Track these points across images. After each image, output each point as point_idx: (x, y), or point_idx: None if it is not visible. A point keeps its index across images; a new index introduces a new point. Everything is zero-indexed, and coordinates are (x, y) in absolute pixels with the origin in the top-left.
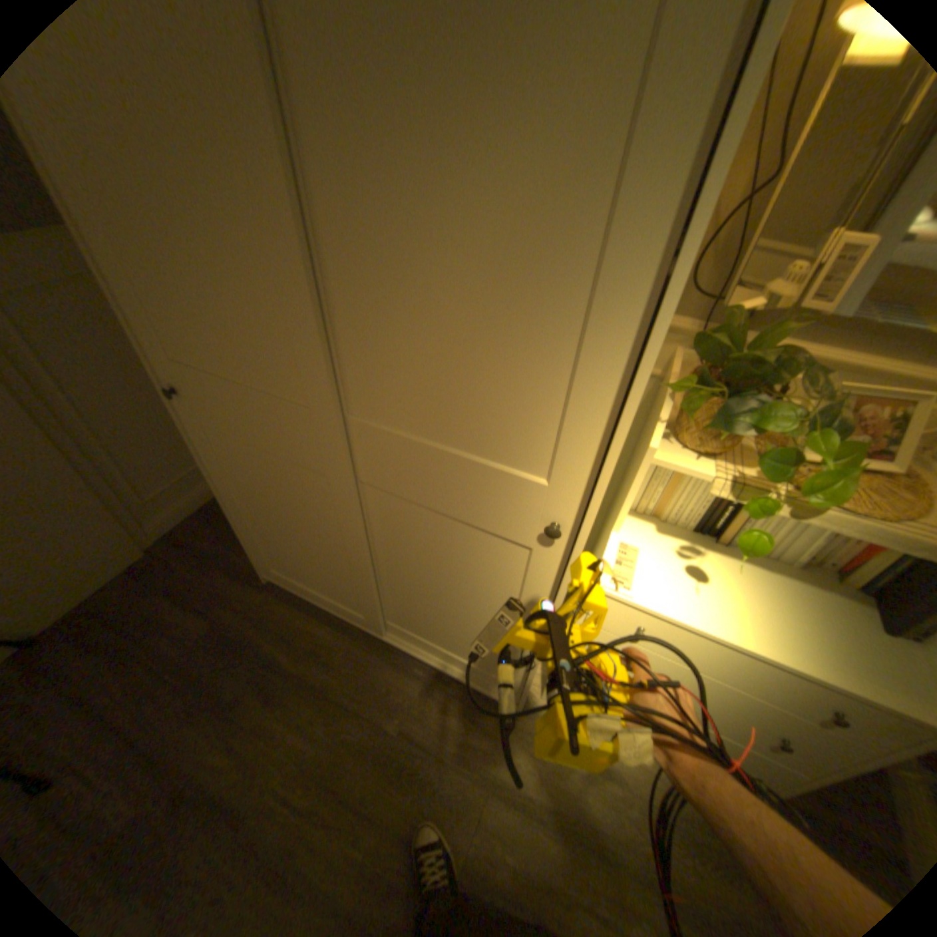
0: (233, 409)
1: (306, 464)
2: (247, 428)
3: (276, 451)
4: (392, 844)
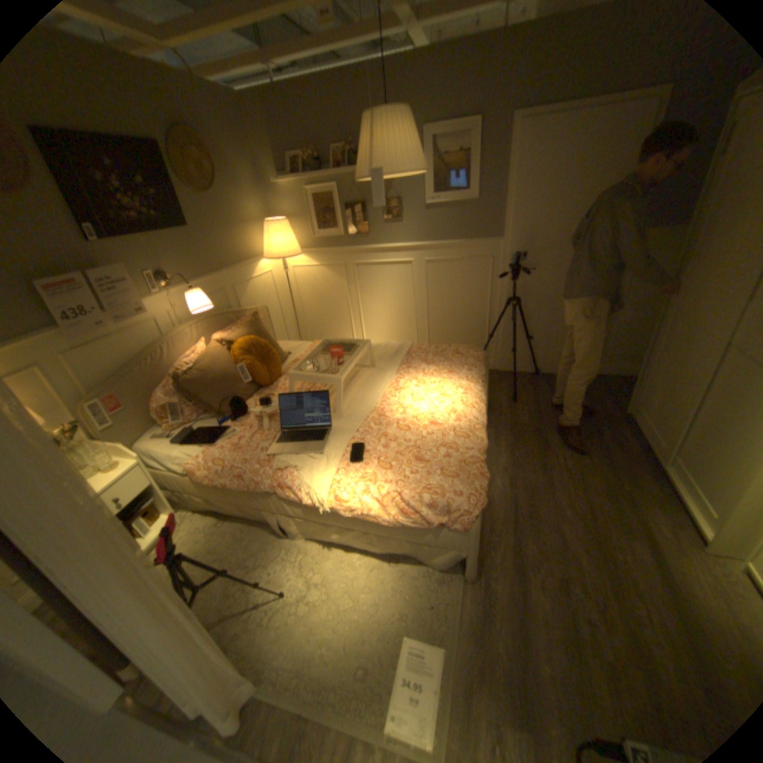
0: (694, 297)
1: (706, 328)
2: (693, 307)
3: (697, 321)
4: (588, 504)
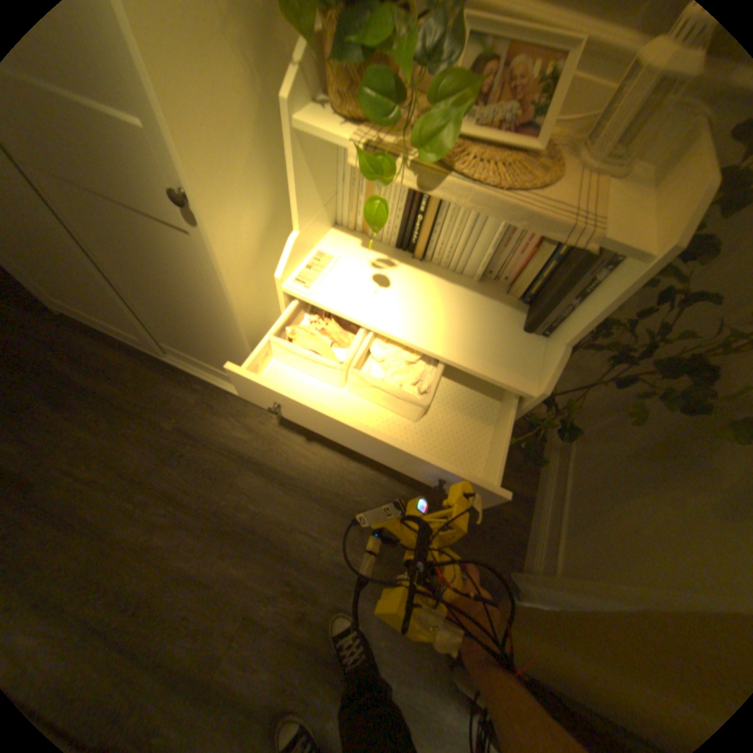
0: None
1: None
2: None
3: None
4: (160, 500)
